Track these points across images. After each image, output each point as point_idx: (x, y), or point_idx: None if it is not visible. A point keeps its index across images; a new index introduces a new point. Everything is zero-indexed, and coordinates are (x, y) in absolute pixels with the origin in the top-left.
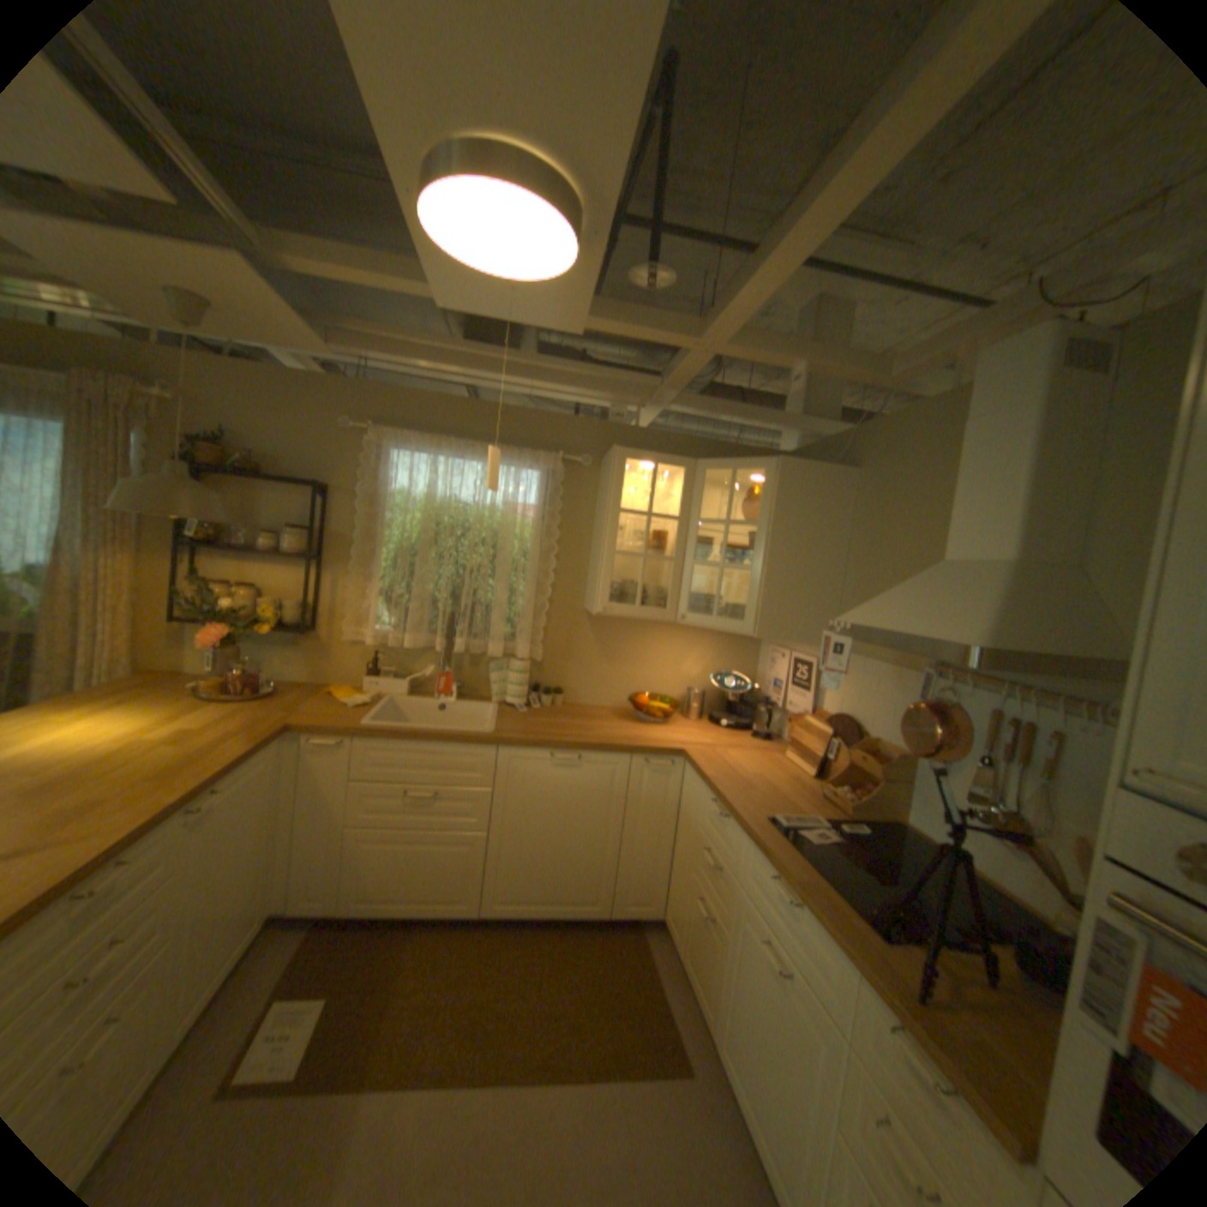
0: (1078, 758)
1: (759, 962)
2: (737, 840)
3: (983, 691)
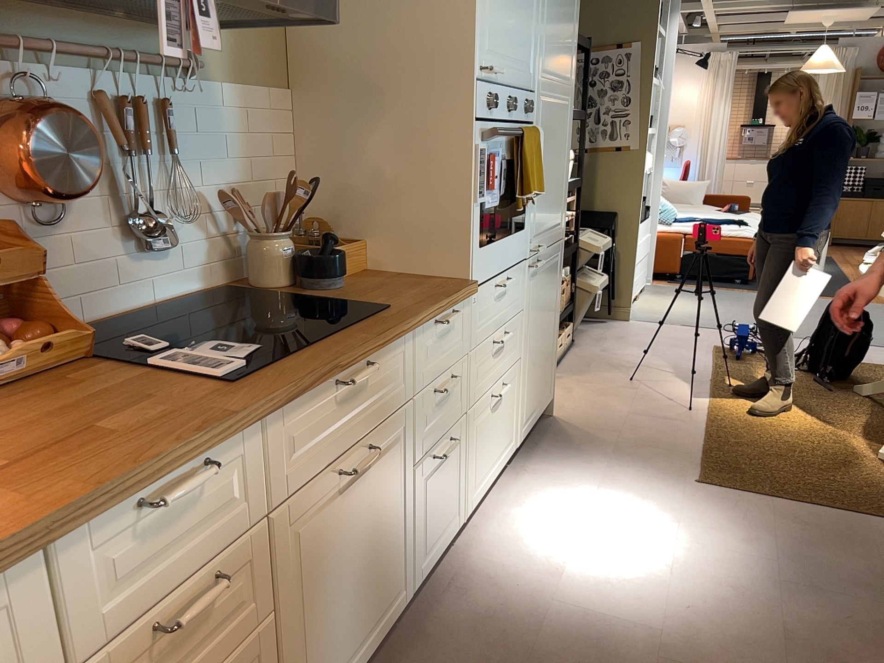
0: (176, 120)
1: (327, 522)
2: (235, 468)
3: (59, 66)
